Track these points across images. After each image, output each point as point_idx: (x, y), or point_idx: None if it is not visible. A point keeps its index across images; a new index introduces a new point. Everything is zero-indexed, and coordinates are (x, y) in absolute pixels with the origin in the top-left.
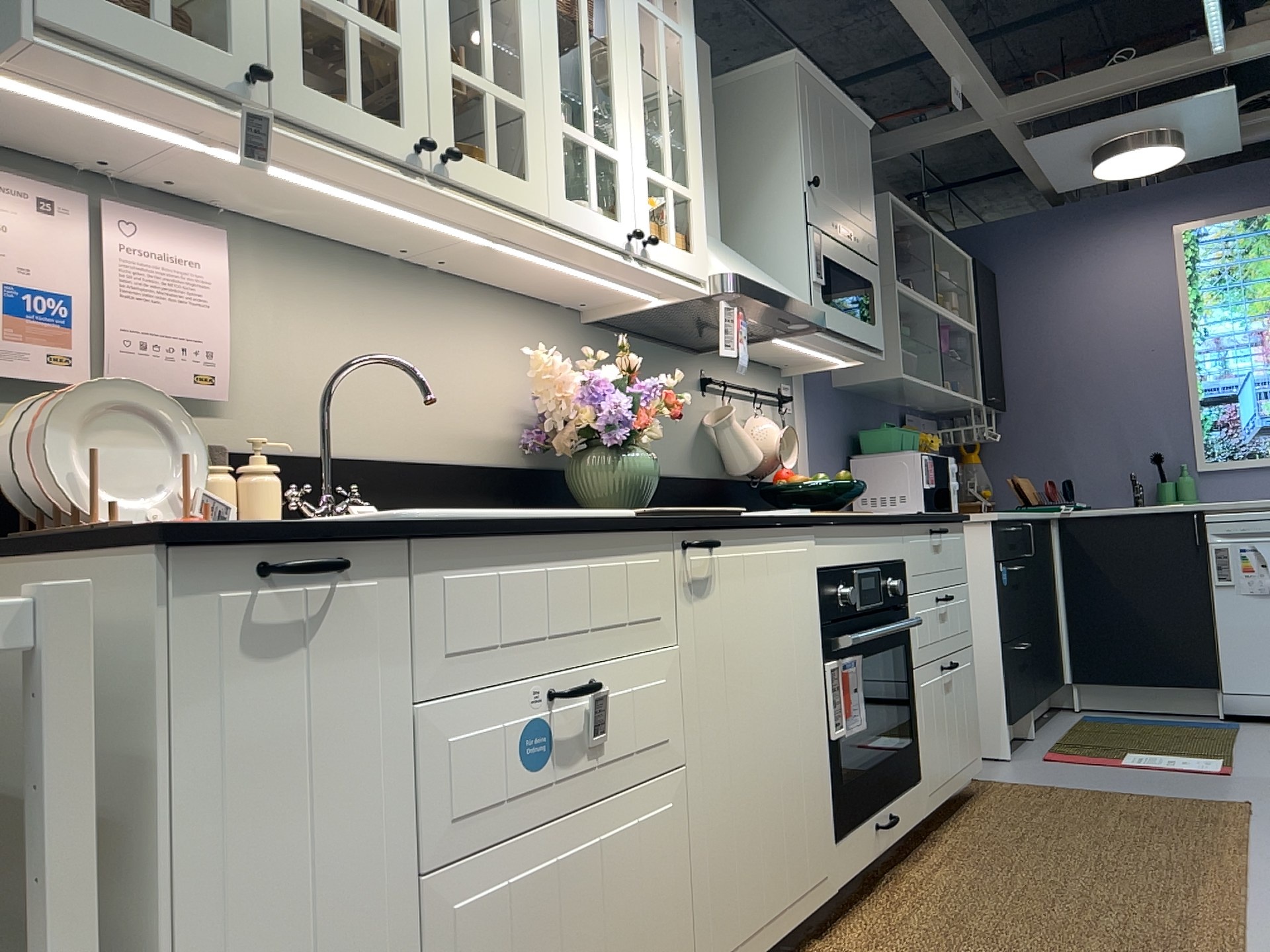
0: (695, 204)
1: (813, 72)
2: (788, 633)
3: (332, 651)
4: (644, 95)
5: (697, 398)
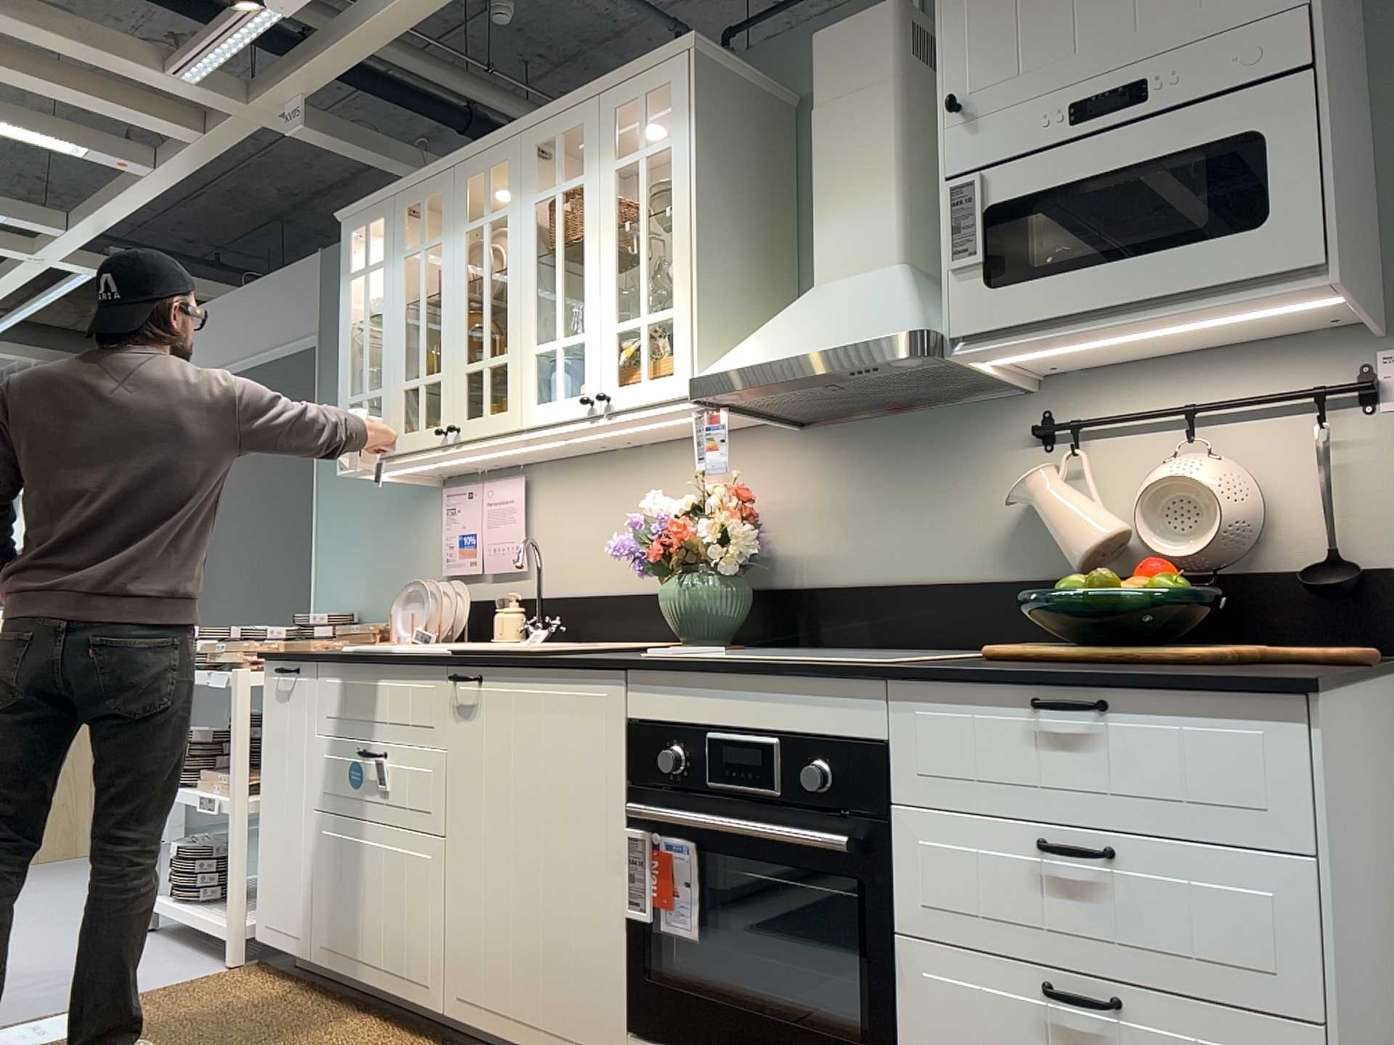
0: (673, 318)
1: None
2: (564, 775)
3: (296, 703)
4: (614, 256)
5: (1019, 461)
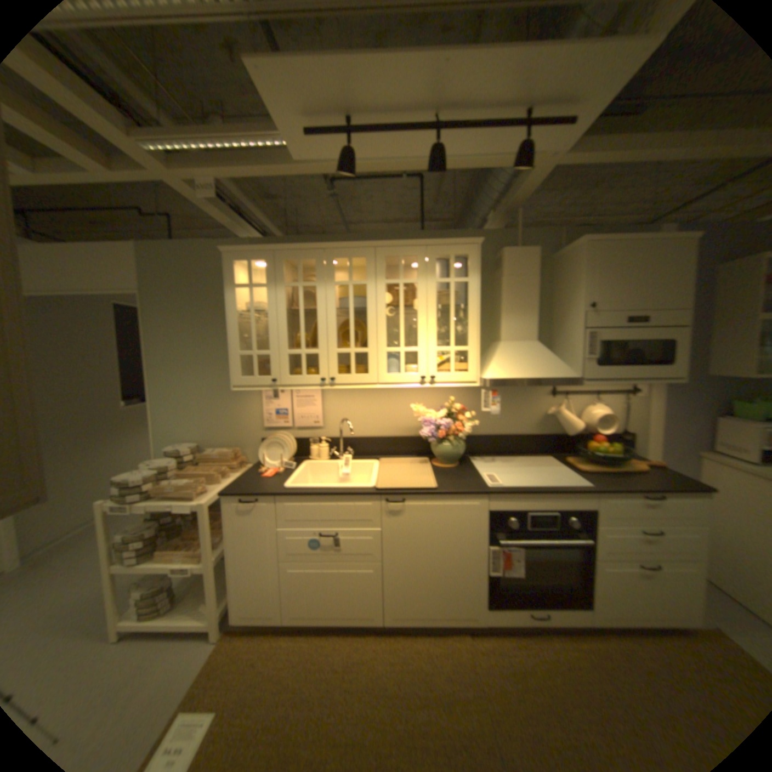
0: (468, 351)
1: (606, 237)
2: (456, 532)
3: (256, 516)
4: (435, 319)
5: (544, 399)
